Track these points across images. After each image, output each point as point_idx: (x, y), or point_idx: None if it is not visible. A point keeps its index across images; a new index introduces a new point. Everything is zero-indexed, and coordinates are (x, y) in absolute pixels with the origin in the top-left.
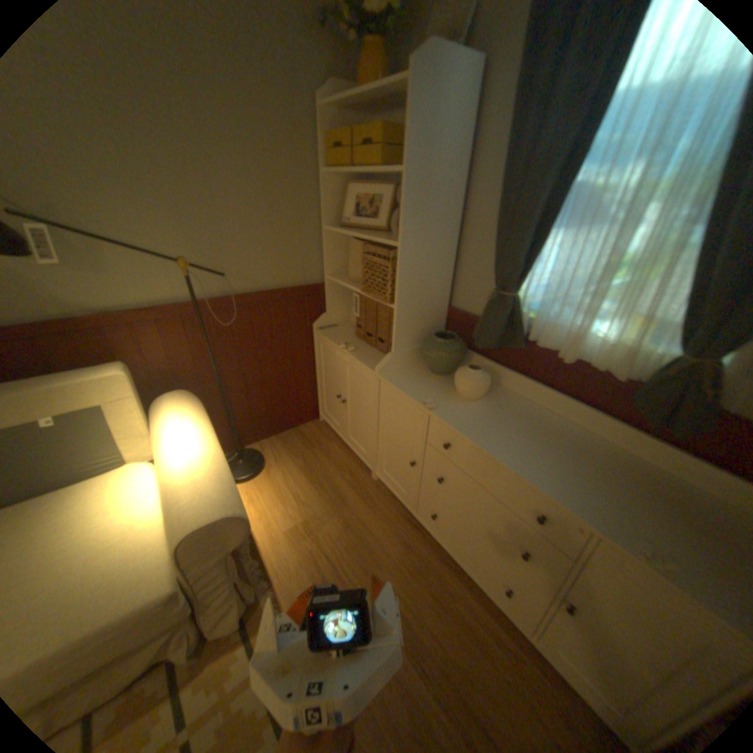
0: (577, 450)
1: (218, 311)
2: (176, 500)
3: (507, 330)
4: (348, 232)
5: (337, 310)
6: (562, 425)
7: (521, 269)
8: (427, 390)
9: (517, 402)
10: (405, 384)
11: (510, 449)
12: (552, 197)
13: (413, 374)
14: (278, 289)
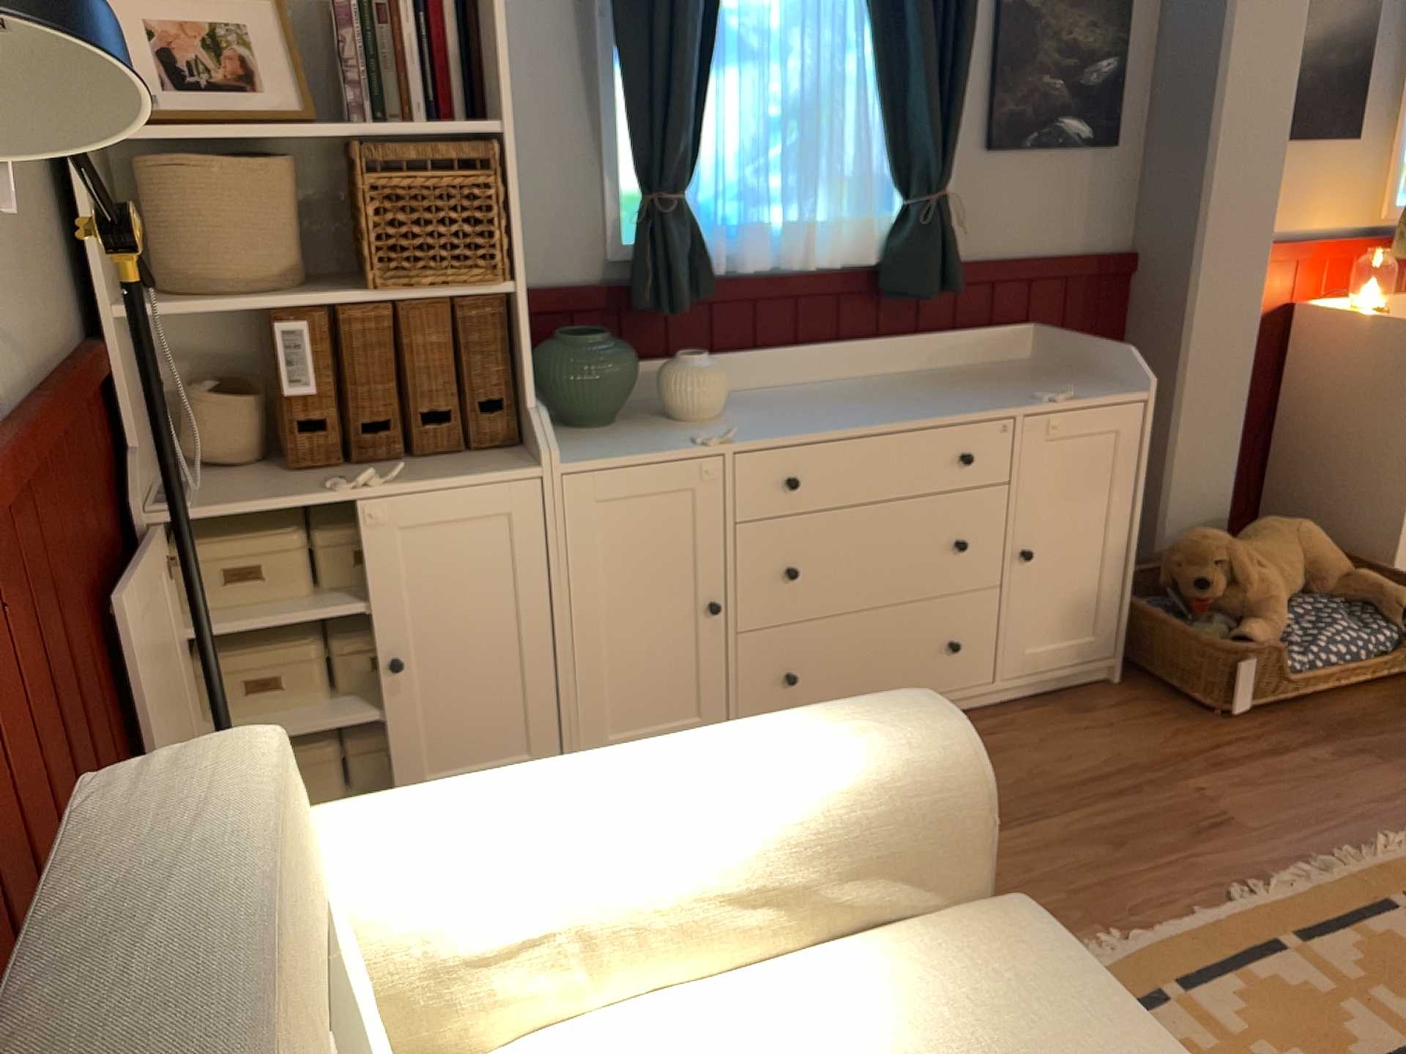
0: (877, 391)
1: (9, 496)
2: (855, 766)
3: (691, 268)
4: (233, 131)
5: (142, 434)
6: (818, 387)
7: (691, 146)
8: (657, 437)
9: (742, 396)
10: (619, 450)
11: (866, 416)
12: (703, 21)
13: (579, 441)
14: (64, 374)
